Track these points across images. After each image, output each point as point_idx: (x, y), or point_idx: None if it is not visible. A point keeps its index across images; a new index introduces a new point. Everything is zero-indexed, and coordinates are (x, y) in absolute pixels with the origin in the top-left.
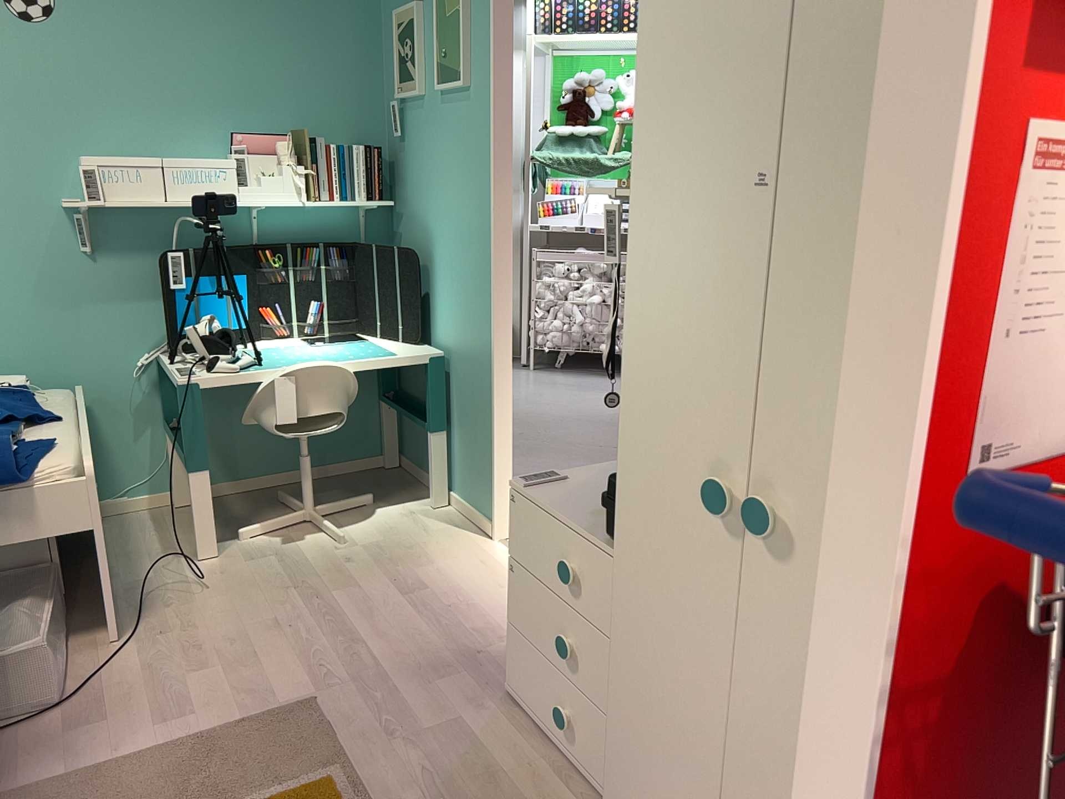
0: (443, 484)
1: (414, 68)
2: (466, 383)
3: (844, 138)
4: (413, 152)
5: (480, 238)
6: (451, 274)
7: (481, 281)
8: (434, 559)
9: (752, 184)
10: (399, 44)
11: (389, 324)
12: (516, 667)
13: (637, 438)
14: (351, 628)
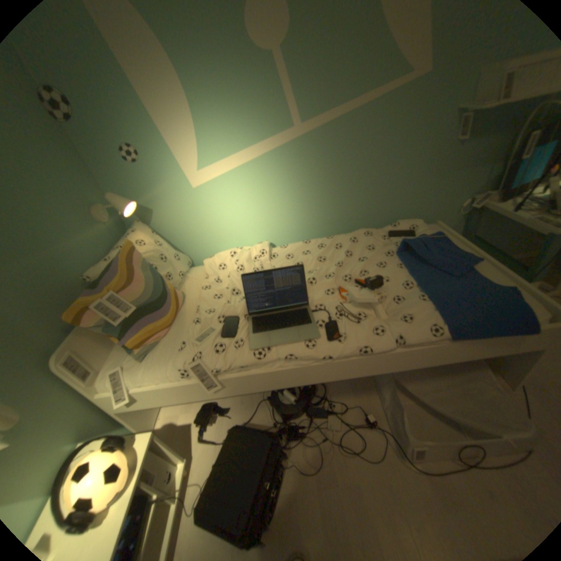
0: None
1: None
2: None
3: None
4: None
5: None
6: None
7: None
8: None
9: None
10: None
11: None
12: None
13: None
14: None
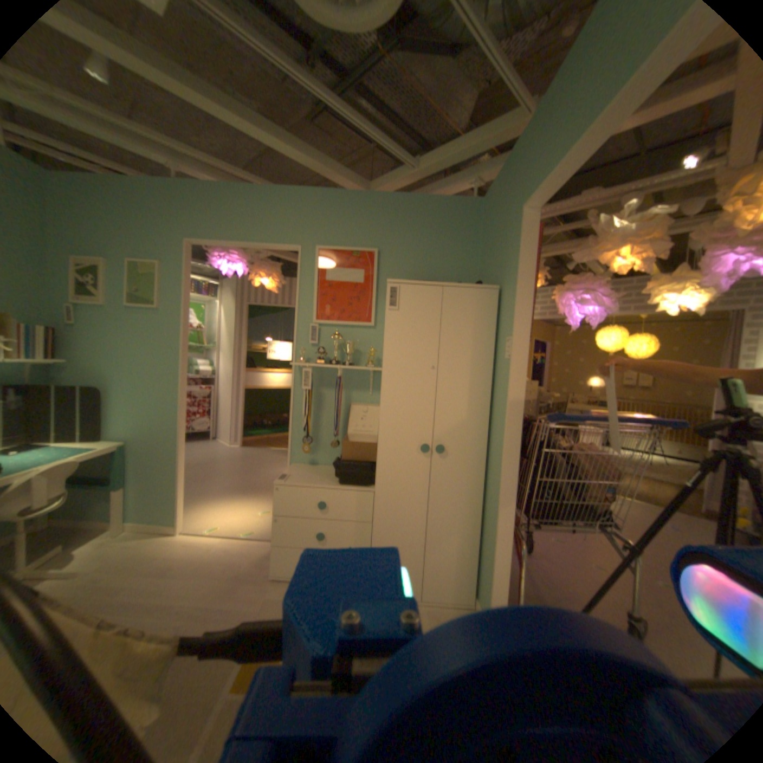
0: (120, 521)
1: (96, 291)
2: (145, 458)
3: (453, 363)
4: (84, 334)
5: (166, 382)
6: (131, 401)
7: (165, 403)
8: (153, 557)
9: (427, 371)
10: (75, 275)
11: (64, 435)
12: (277, 564)
13: (385, 442)
14: (154, 606)
